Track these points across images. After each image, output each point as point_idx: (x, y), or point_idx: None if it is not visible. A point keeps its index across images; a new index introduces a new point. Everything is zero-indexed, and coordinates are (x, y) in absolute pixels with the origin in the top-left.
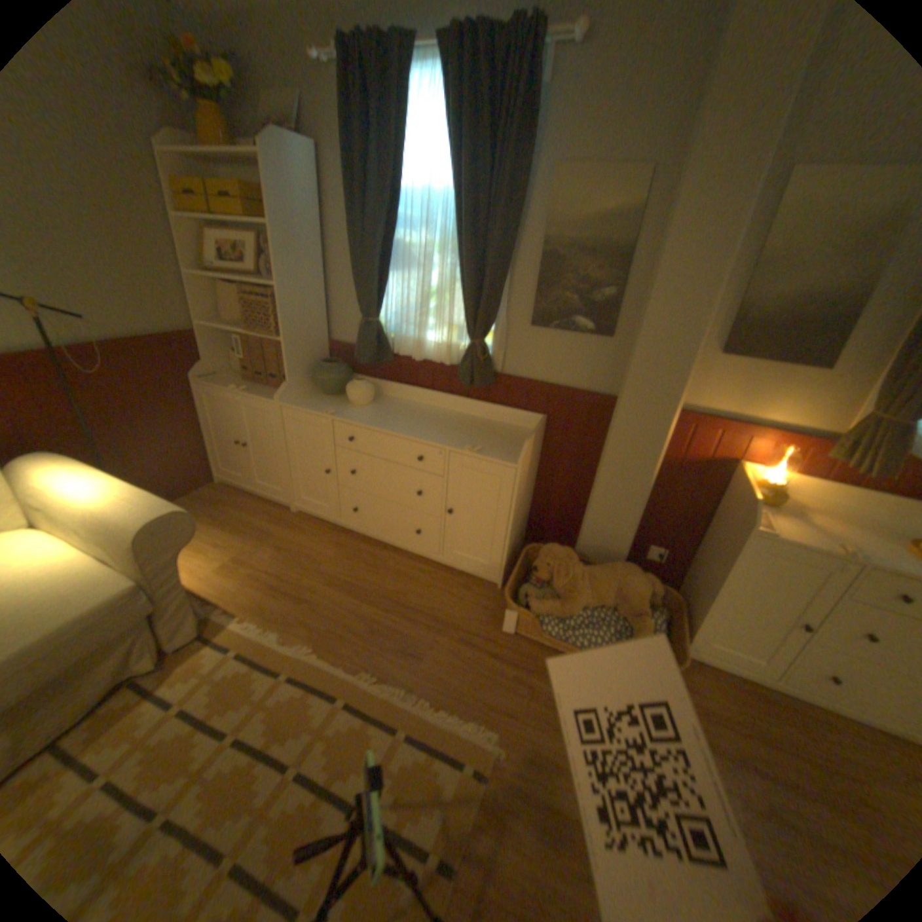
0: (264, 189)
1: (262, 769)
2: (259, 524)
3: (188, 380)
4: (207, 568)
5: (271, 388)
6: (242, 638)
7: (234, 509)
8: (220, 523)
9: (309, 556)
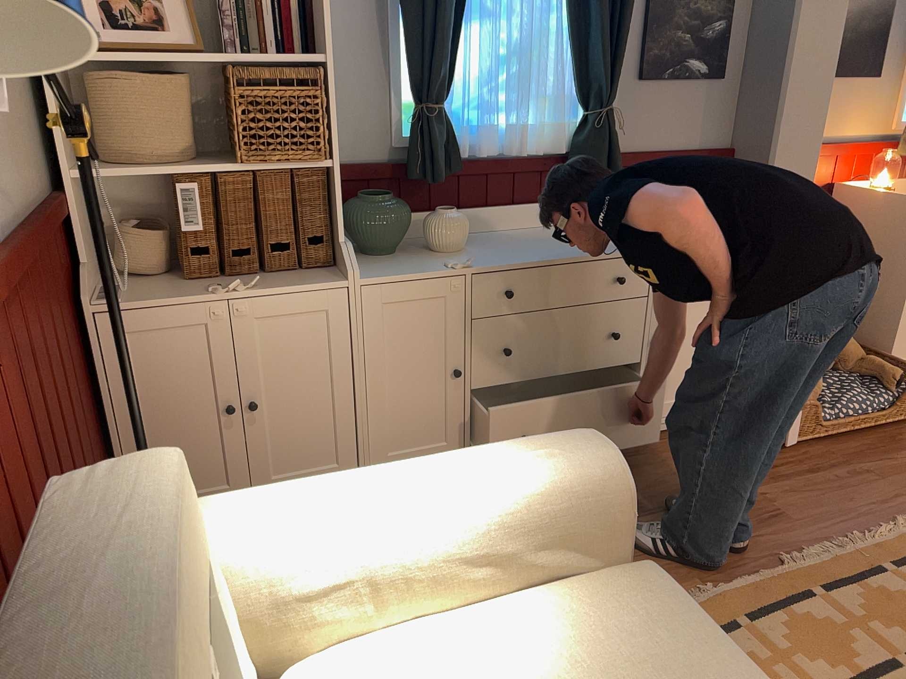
0: None
1: None
2: None
3: (80, 309)
4: None
5: (273, 271)
6: None
7: None
8: None
9: None
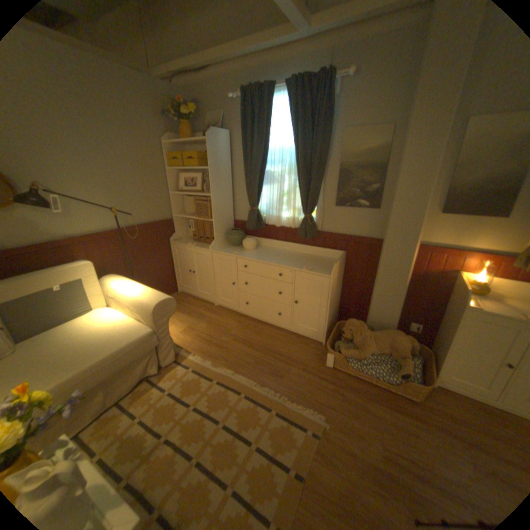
0: (207, 153)
1: (207, 422)
2: (200, 310)
3: (169, 241)
4: (177, 330)
5: (207, 243)
6: (195, 362)
7: (188, 303)
8: (182, 310)
9: (224, 326)
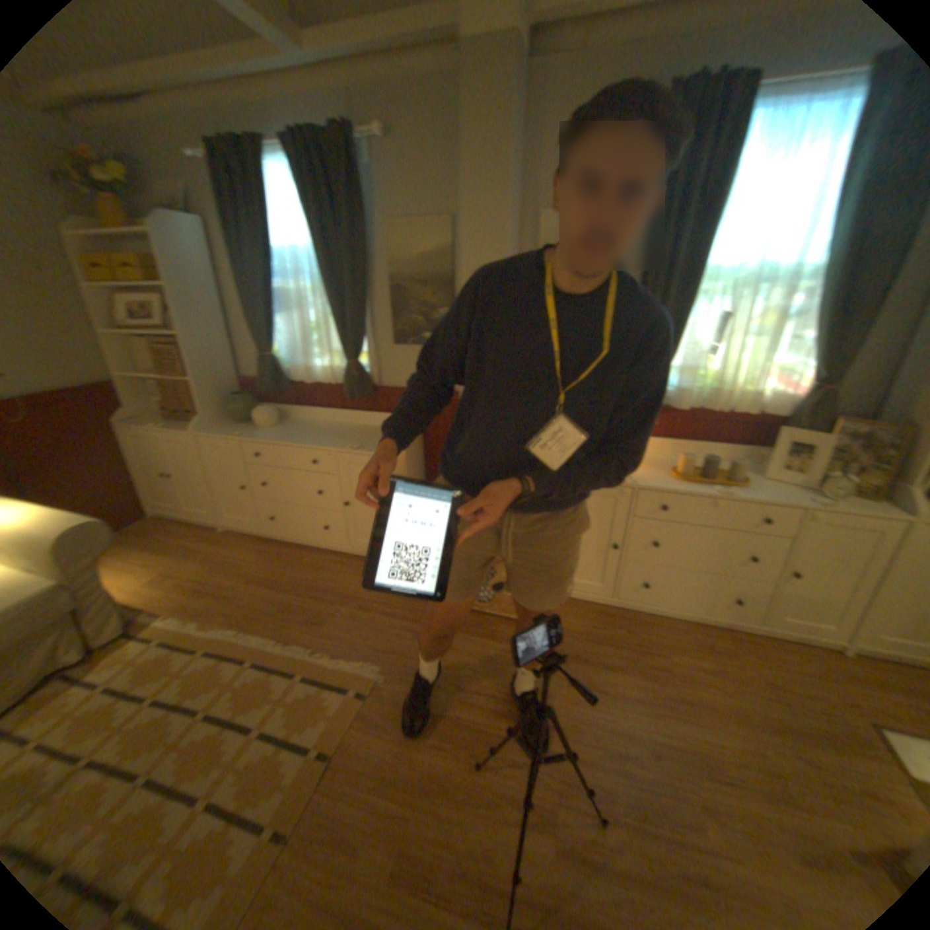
0: (158, 257)
1: (174, 718)
2: (186, 545)
3: (108, 424)
4: (134, 584)
5: (186, 422)
6: (163, 631)
7: (163, 536)
8: (148, 549)
9: (230, 563)
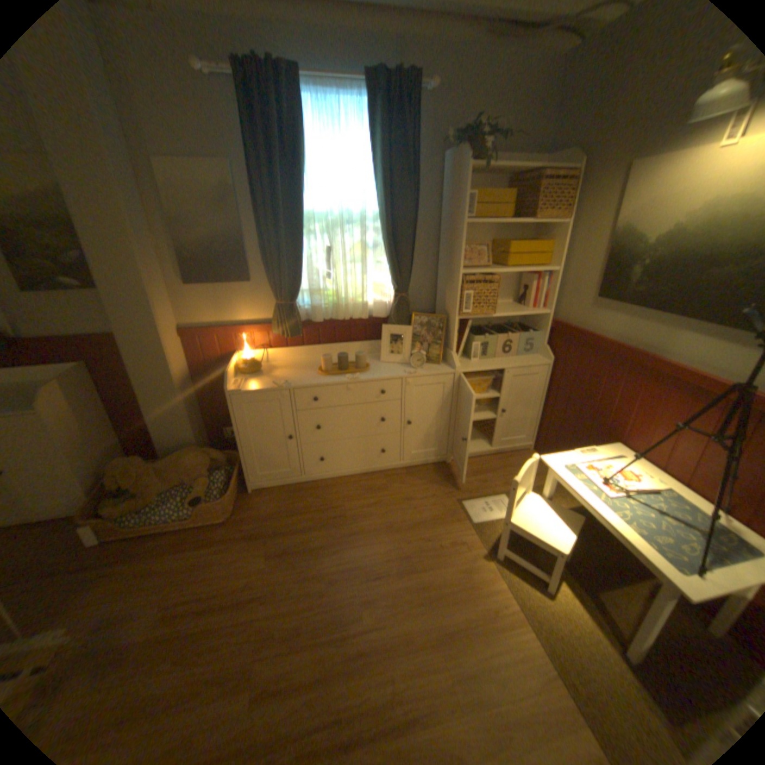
0: None
1: None
2: None
3: None
4: None
5: None
6: None
7: None
8: None
9: None
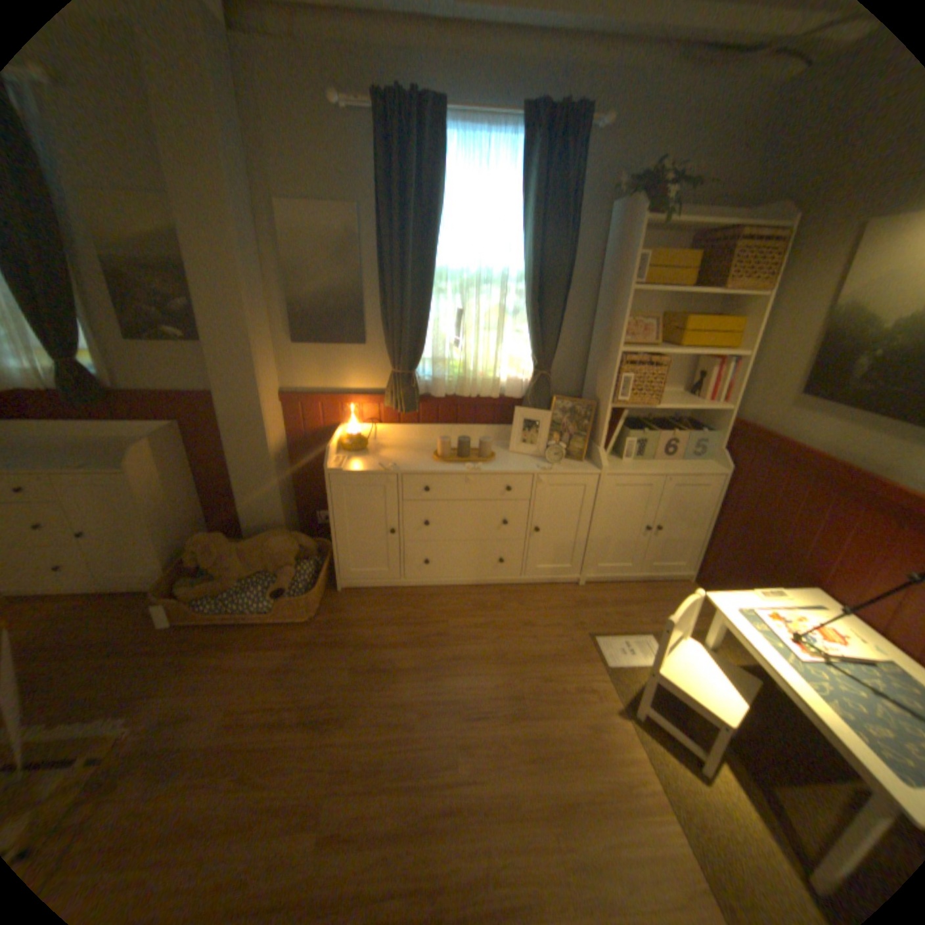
0: None
1: None
2: None
3: None
4: None
5: None
6: None
7: None
8: None
9: None
